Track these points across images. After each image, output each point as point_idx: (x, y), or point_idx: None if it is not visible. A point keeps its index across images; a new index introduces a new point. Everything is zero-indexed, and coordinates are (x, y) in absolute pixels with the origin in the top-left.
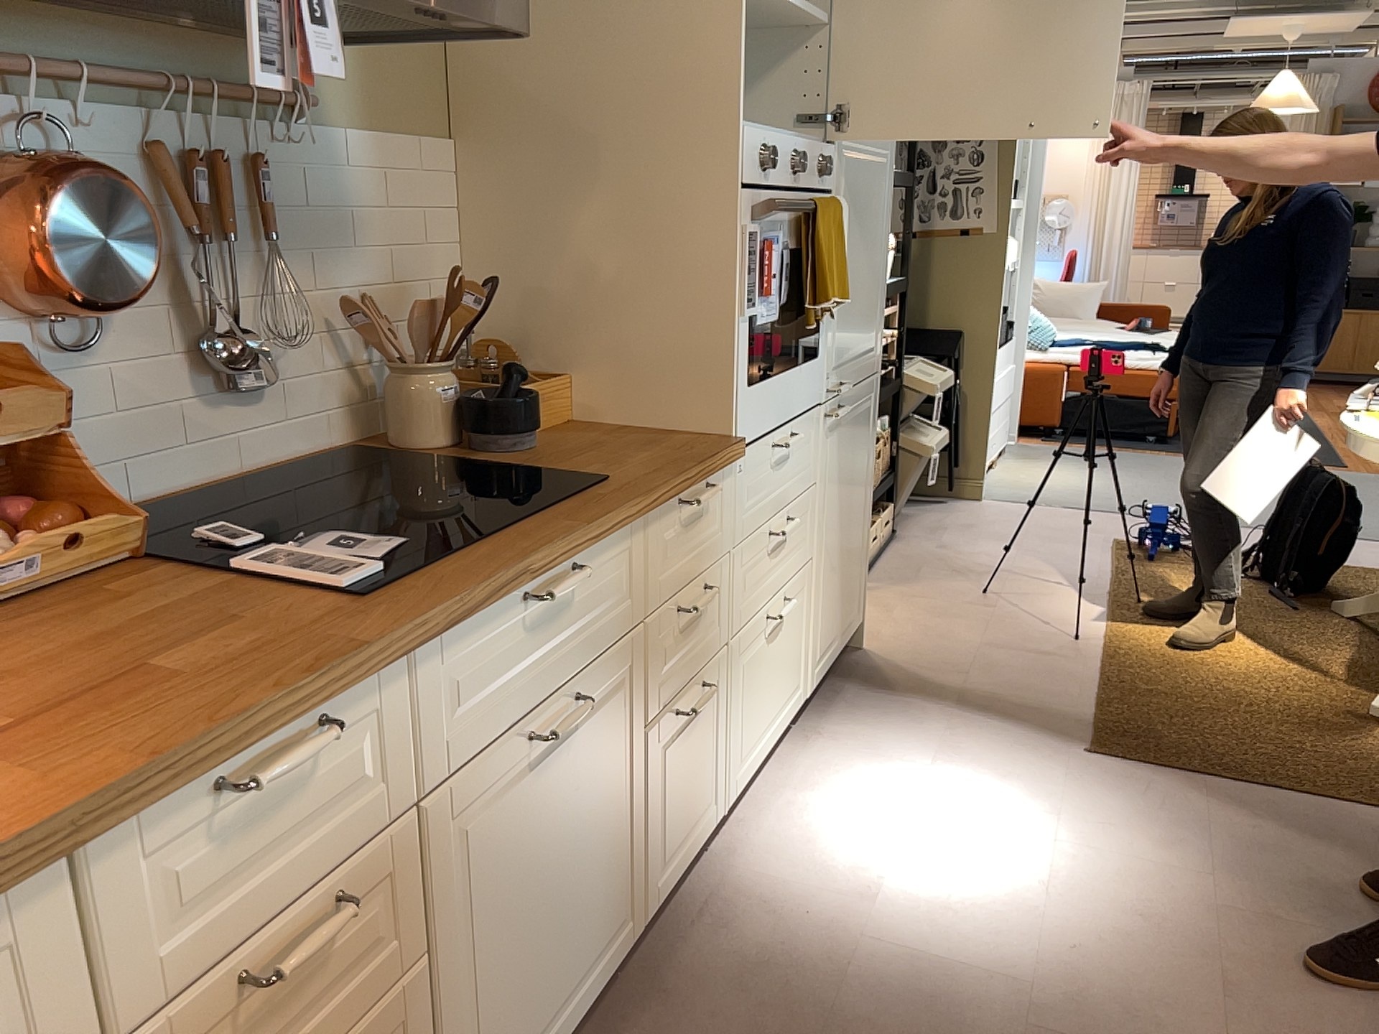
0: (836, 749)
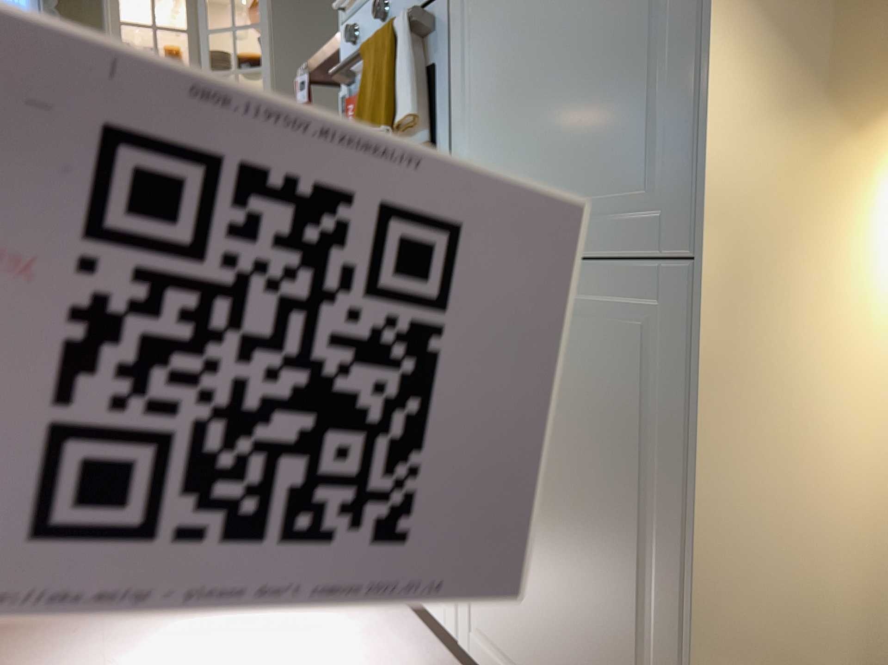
0: None
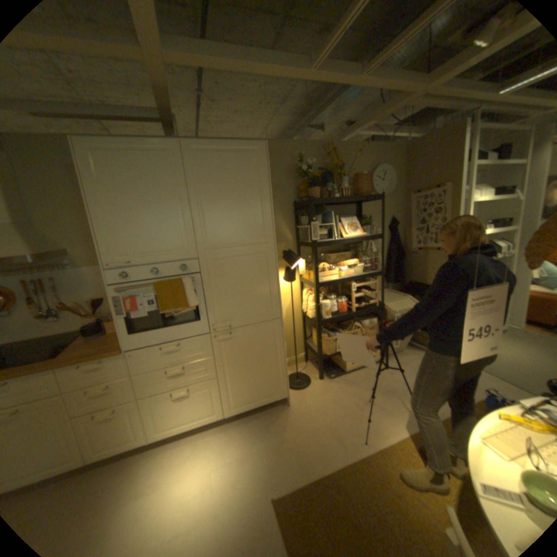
0: (219, 440)
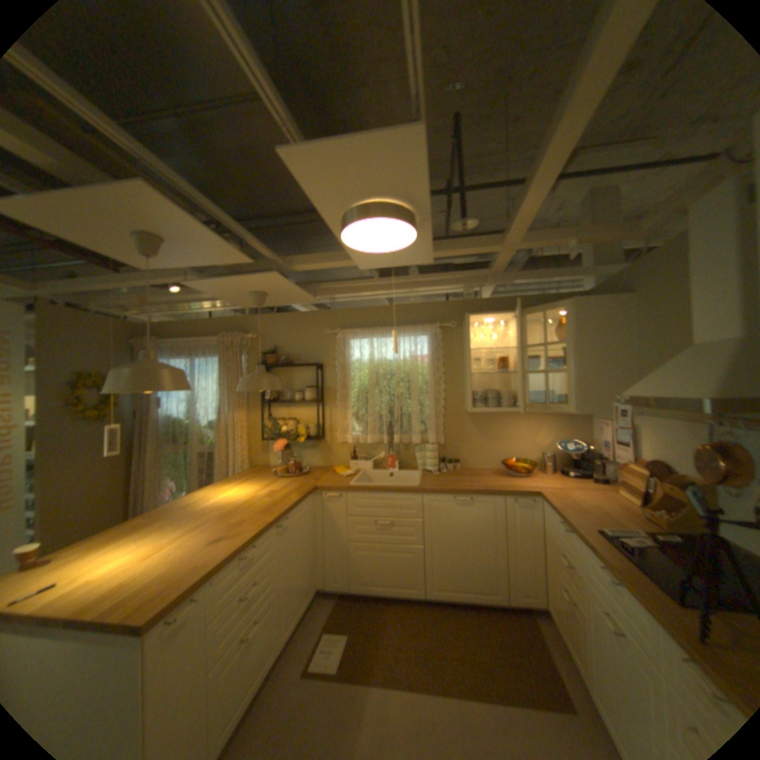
0: None
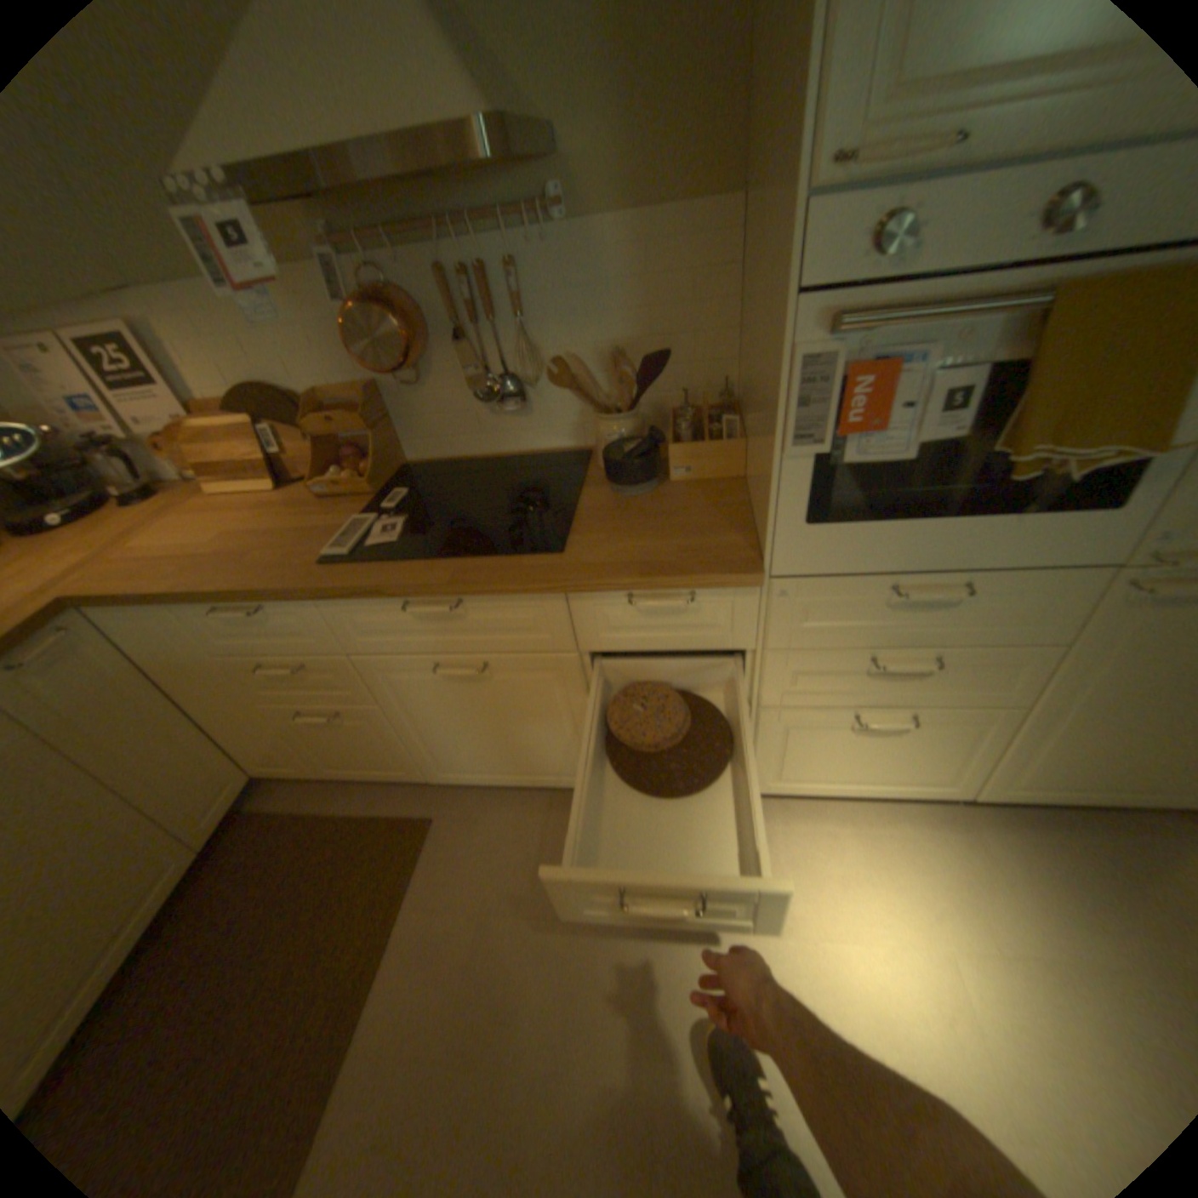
0: (954, 853)
